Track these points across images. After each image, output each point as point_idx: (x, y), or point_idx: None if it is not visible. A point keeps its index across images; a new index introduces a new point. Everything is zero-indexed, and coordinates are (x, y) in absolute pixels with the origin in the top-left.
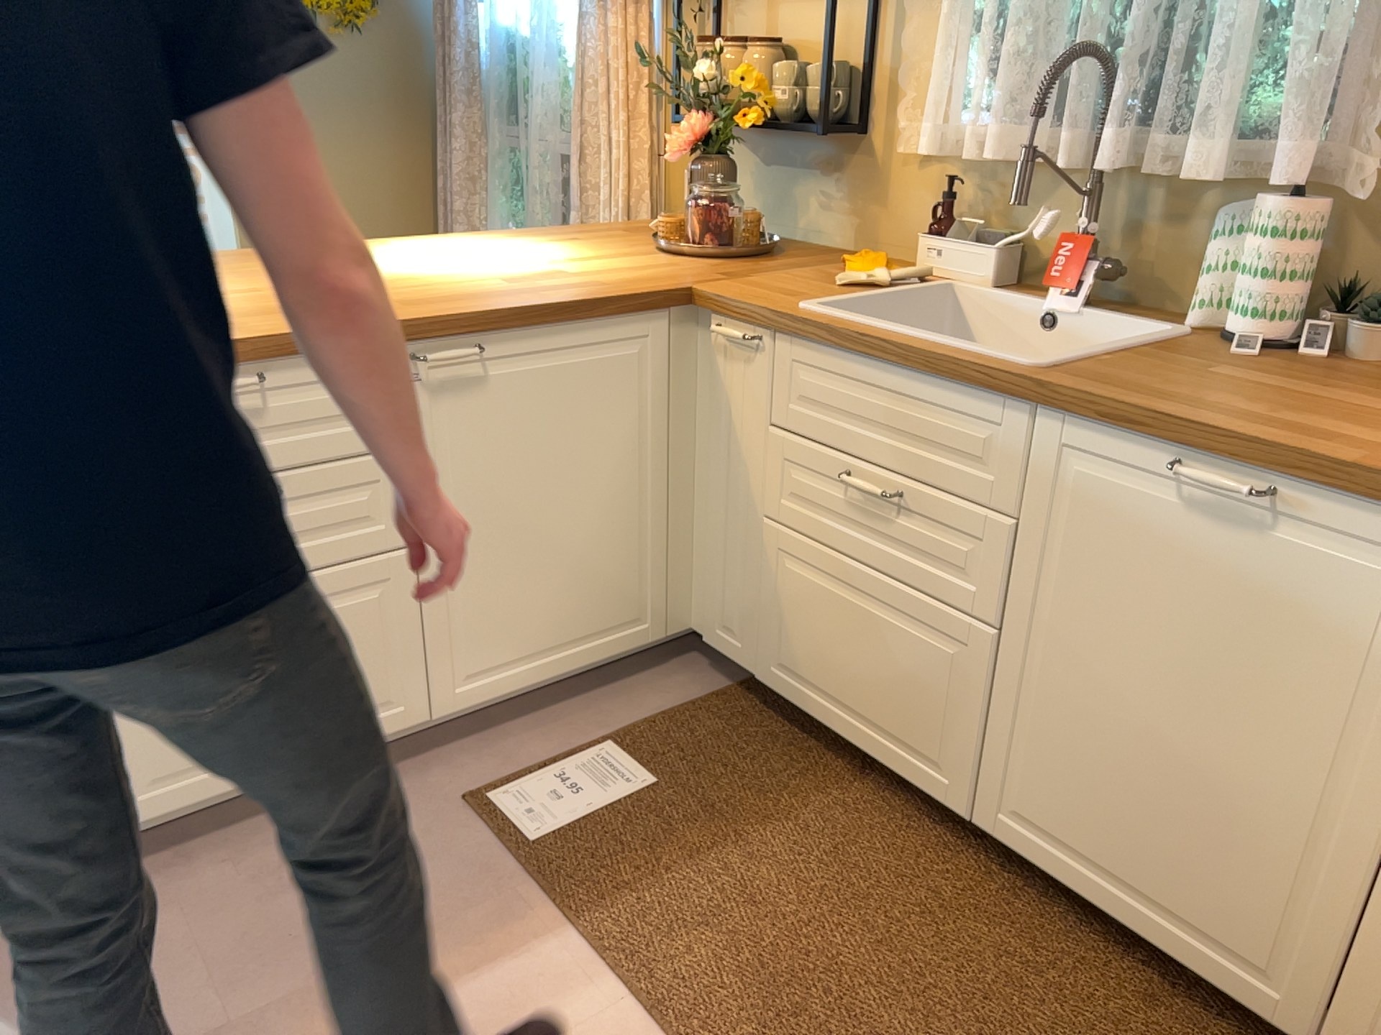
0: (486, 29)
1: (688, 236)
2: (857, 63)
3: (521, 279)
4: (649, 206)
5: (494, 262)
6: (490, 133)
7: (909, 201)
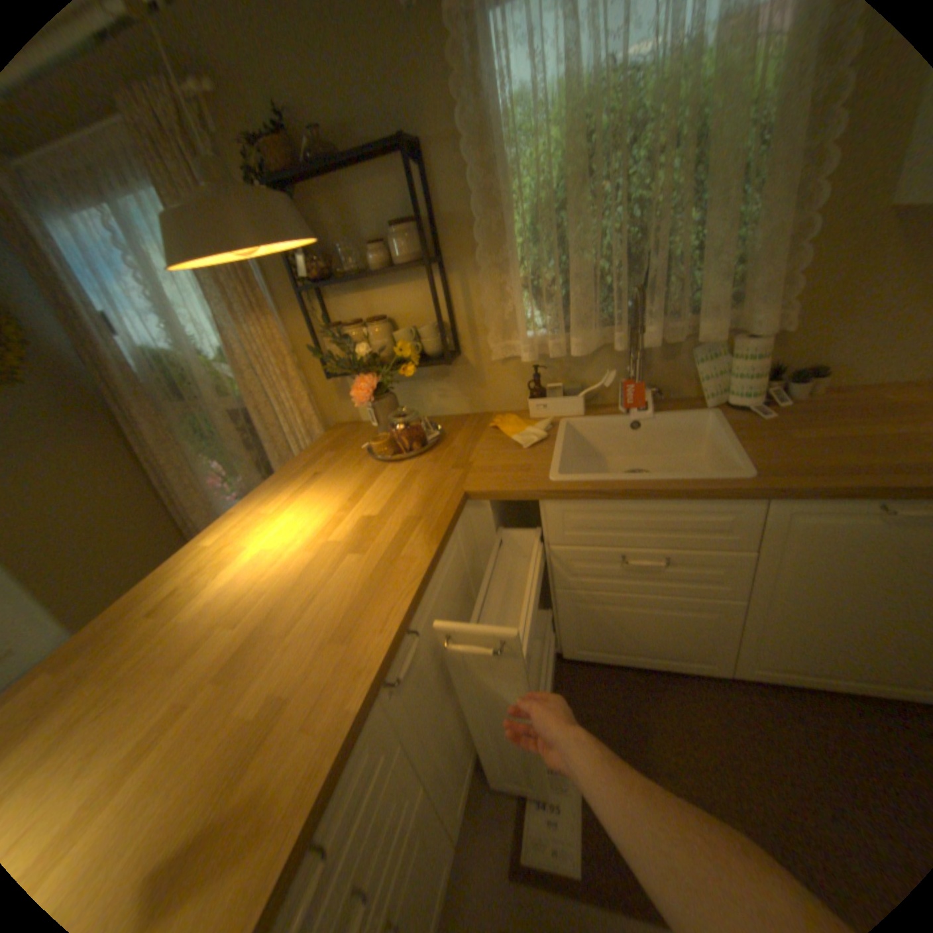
0: (126, 349)
1: (400, 446)
2: (443, 316)
3: (362, 543)
4: (321, 424)
5: (310, 529)
6: (161, 409)
7: (502, 380)
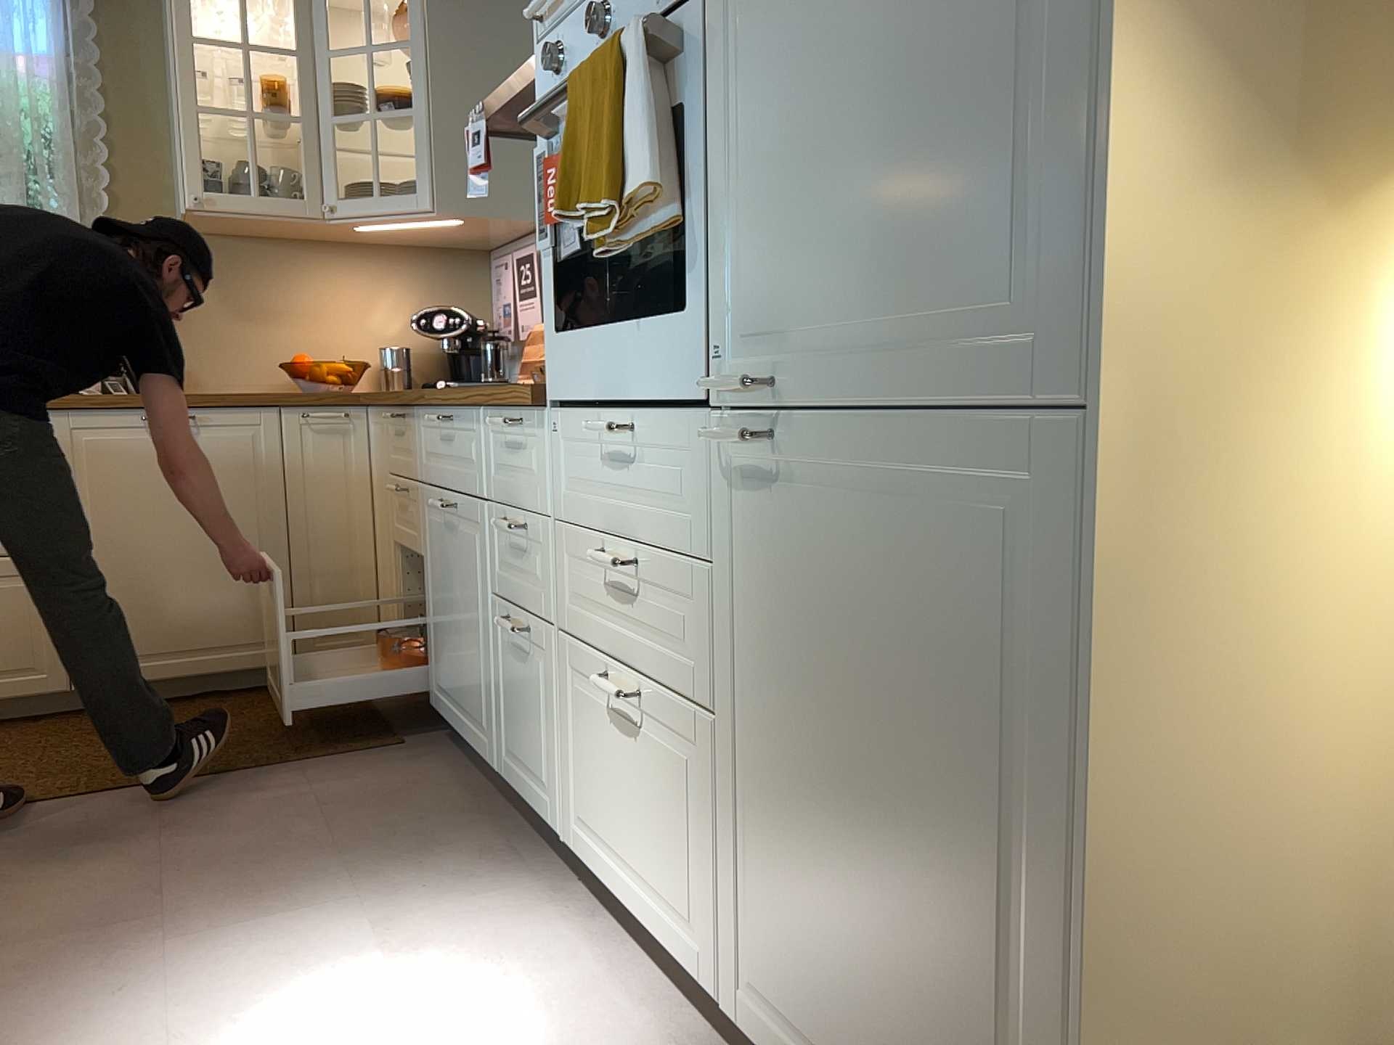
0: None
1: None
2: None
3: None
4: None
5: None
6: None
7: None
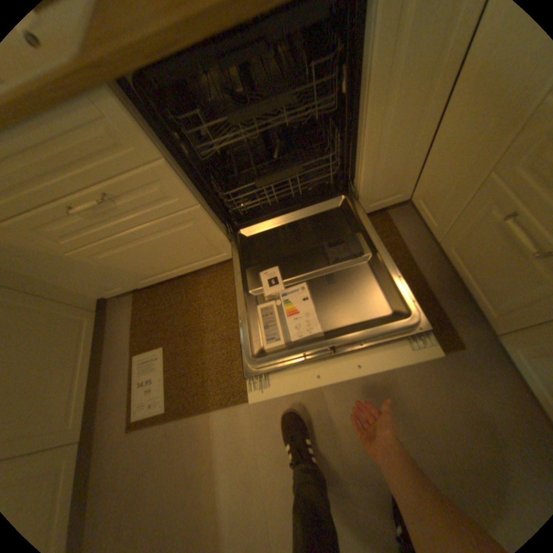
0: None
1: None
2: None
3: None
4: None
5: None
6: None
7: None
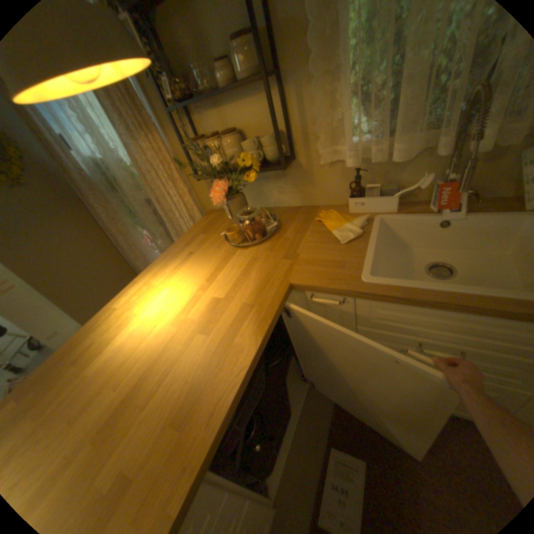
0: (78, 159)
1: (245, 236)
2: (280, 125)
3: (207, 325)
4: (198, 211)
5: (177, 305)
6: (107, 198)
7: (328, 180)
